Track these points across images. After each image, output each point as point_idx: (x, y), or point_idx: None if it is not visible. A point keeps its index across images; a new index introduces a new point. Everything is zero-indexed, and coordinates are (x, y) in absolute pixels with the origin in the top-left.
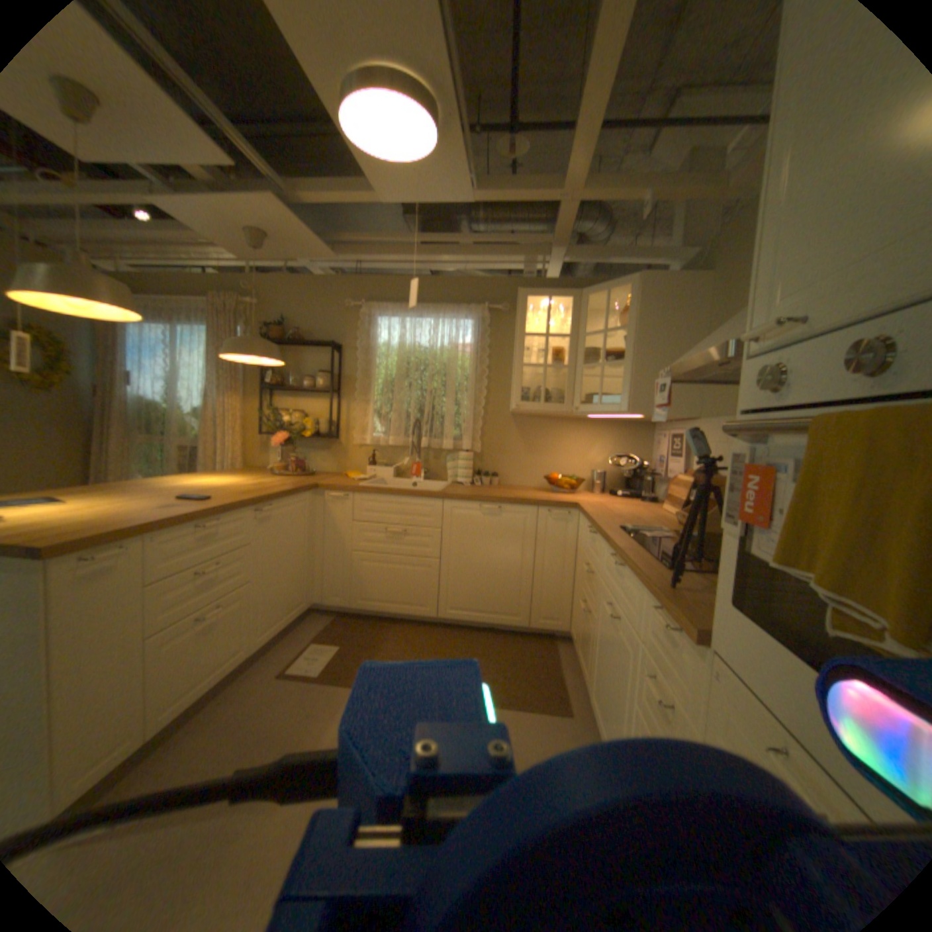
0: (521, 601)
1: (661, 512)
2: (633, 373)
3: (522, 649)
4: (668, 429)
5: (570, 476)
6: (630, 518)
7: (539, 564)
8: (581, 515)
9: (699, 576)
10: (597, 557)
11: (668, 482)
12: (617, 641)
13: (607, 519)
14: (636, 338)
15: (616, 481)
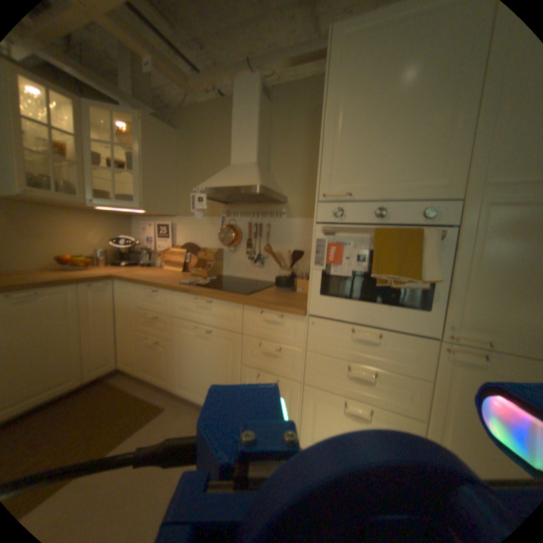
0: (70, 368)
1: (166, 272)
2: (140, 182)
3: (83, 404)
4: (146, 221)
5: (71, 257)
6: (164, 278)
7: (82, 332)
8: (117, 284)
9: (256, 294)
10: (161, 306)
11: (152, 254)
12: (209, 345)
13: (158, 281)
14: (139, 157)
15: (109, 257)
